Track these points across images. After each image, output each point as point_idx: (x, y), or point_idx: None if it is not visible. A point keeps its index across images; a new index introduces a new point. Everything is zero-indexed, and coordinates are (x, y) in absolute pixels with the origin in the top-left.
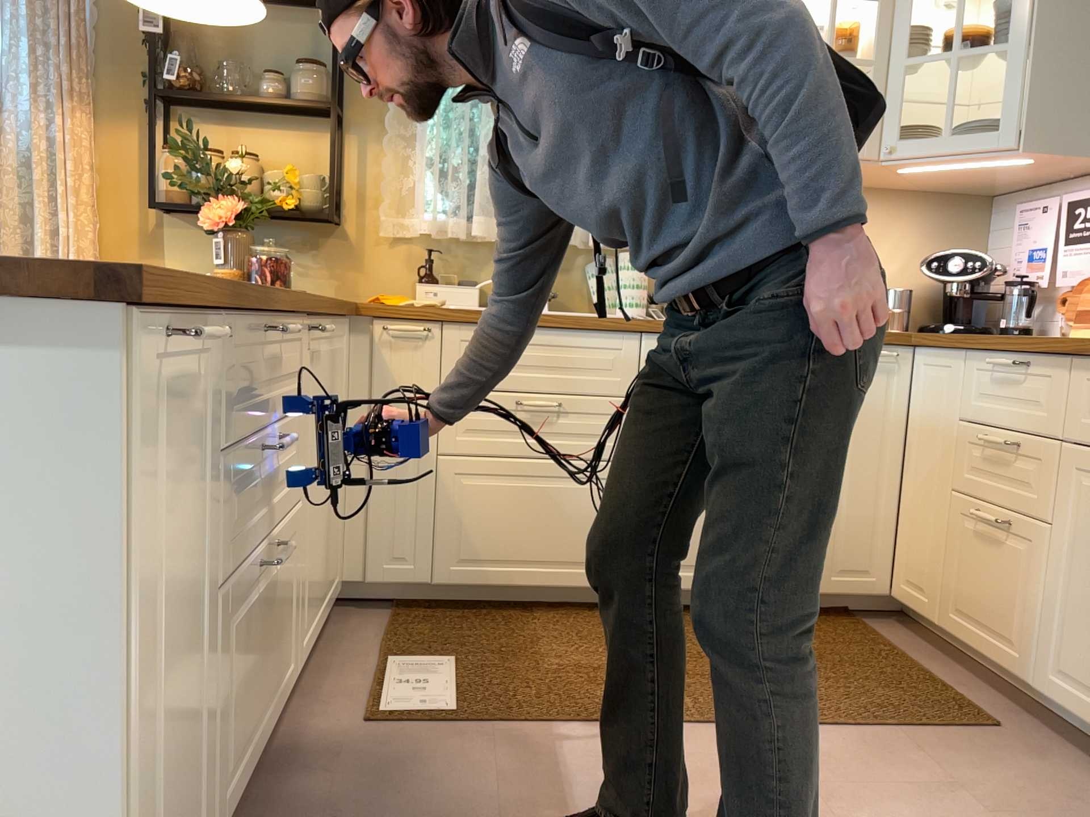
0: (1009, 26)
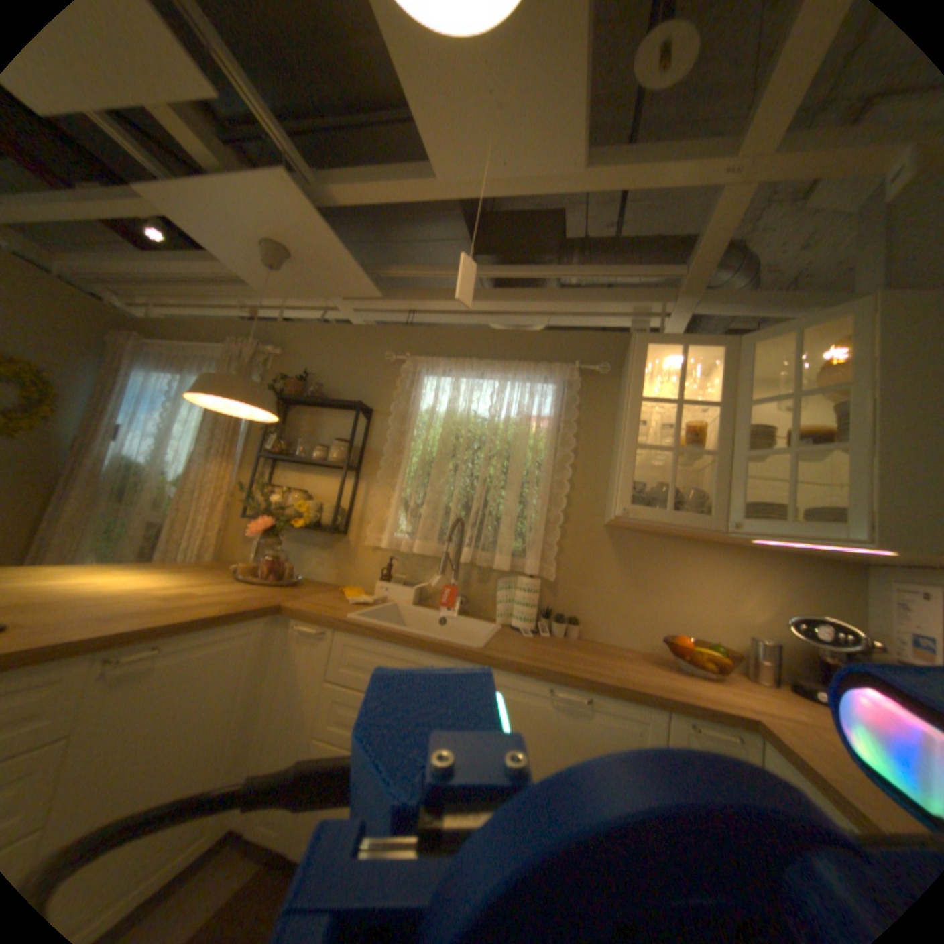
0: (852, 427)
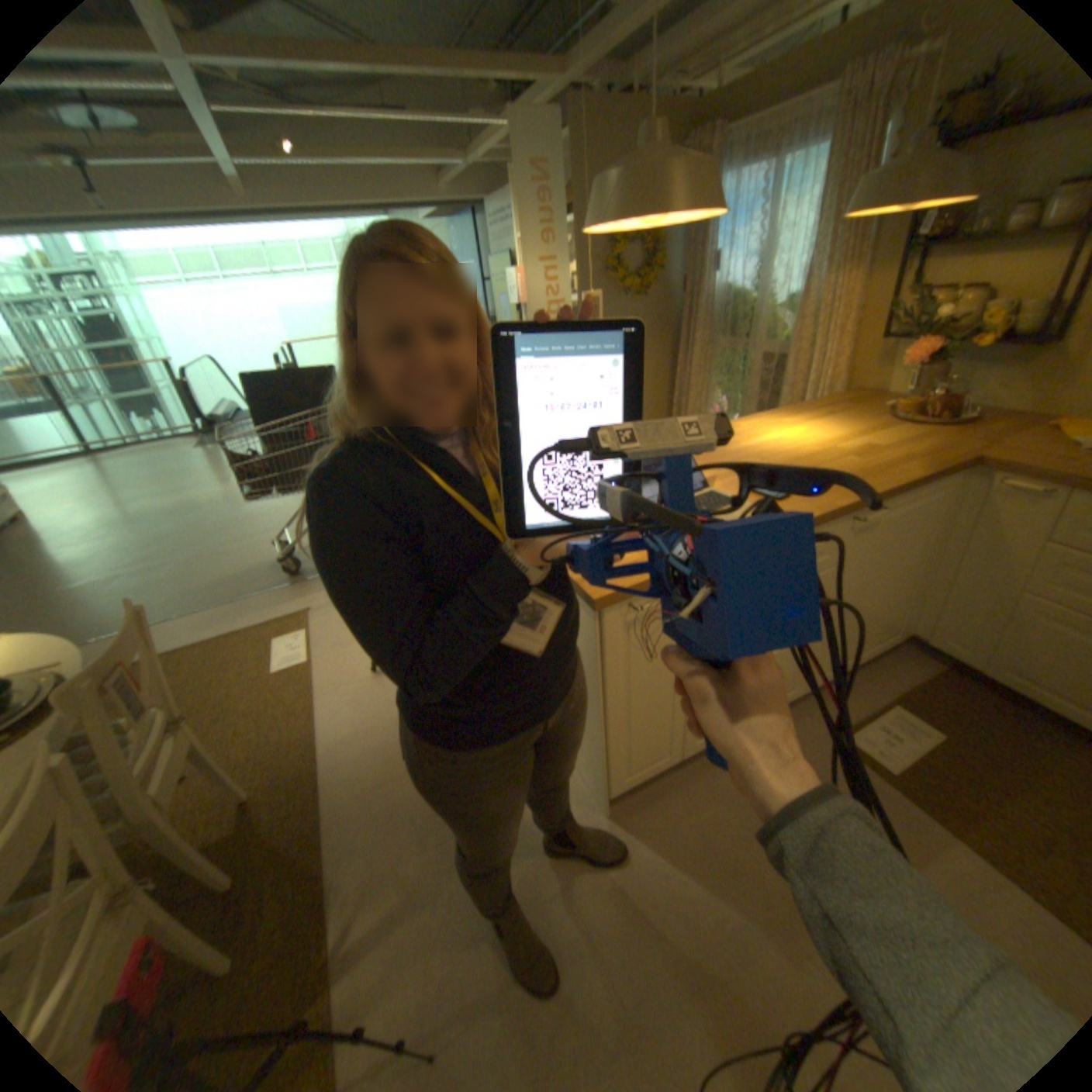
0: None
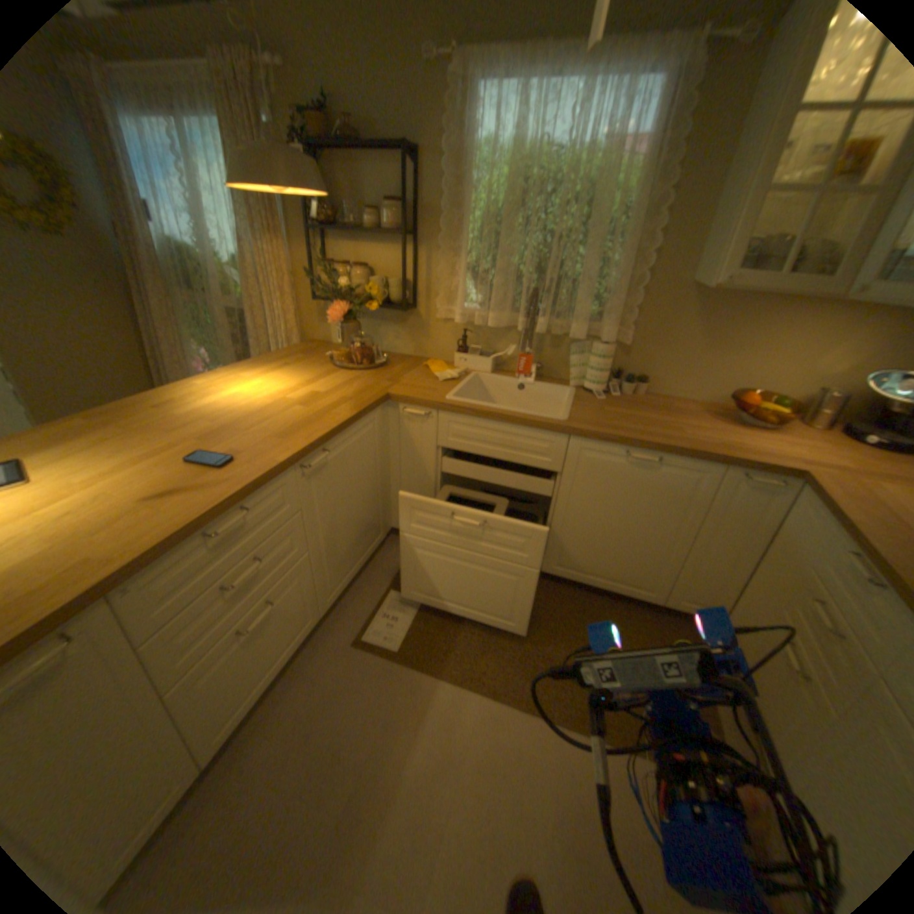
0: None
